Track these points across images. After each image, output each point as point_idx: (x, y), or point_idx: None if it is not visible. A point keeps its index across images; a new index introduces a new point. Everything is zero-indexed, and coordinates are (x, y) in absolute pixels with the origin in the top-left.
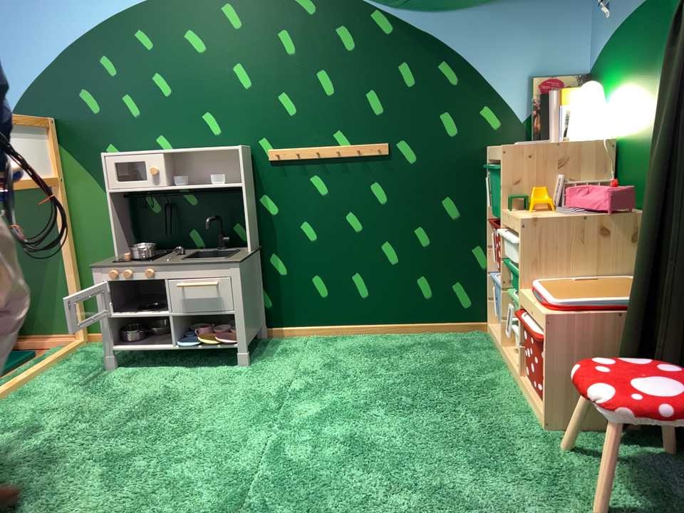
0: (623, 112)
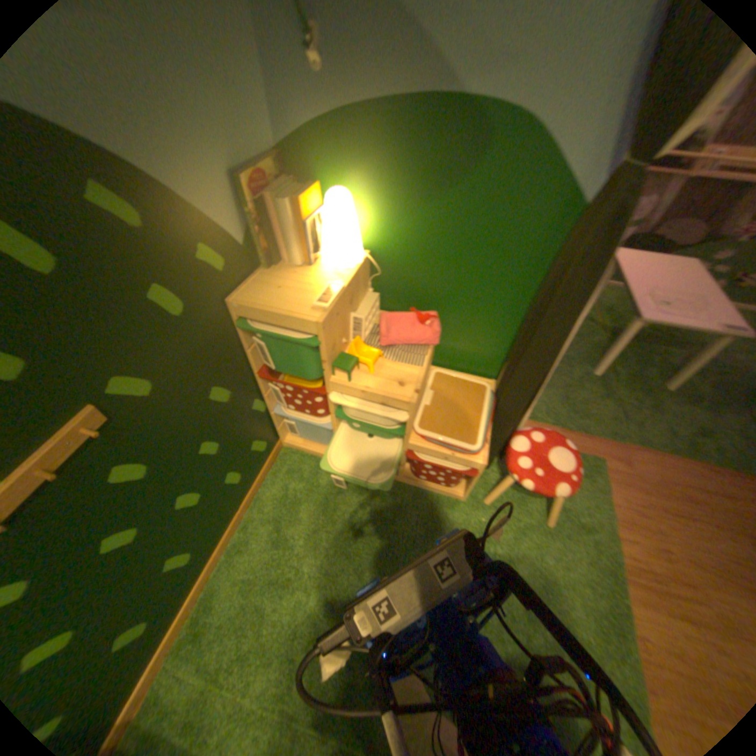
0: (382, 224)
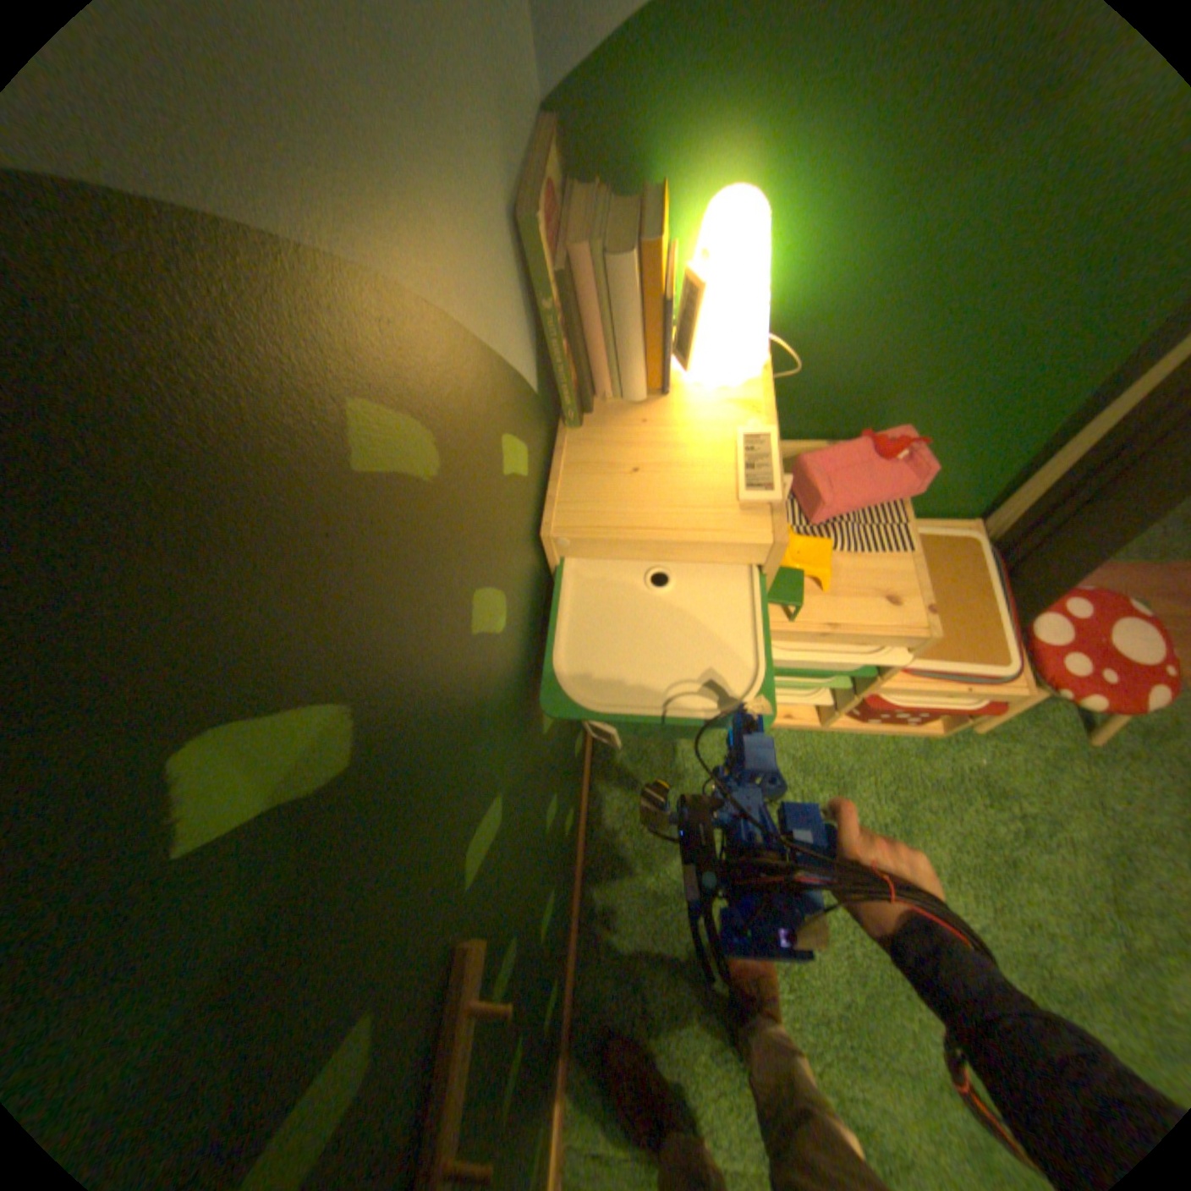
0: (804, 255)
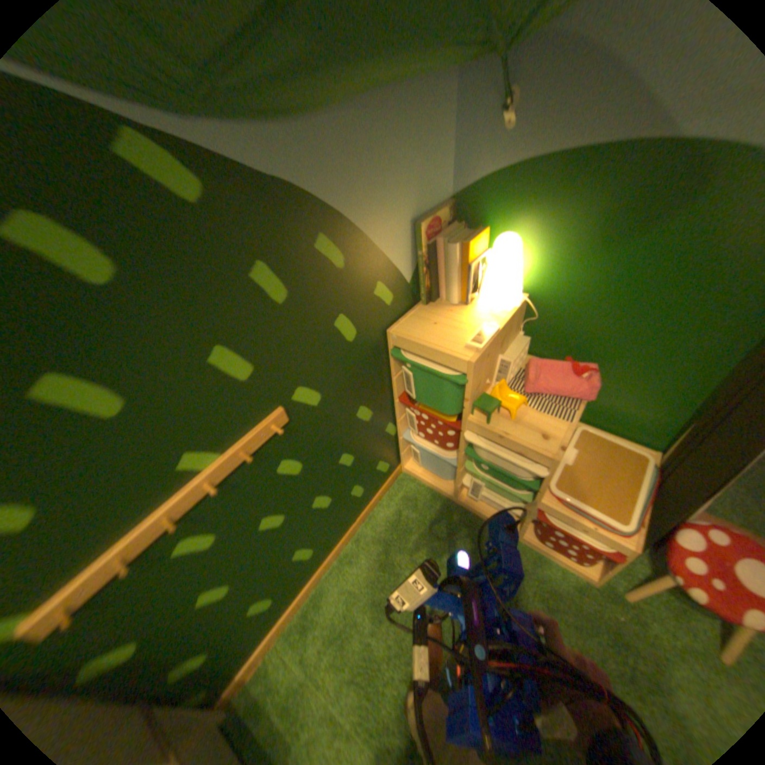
0: (547, 269)
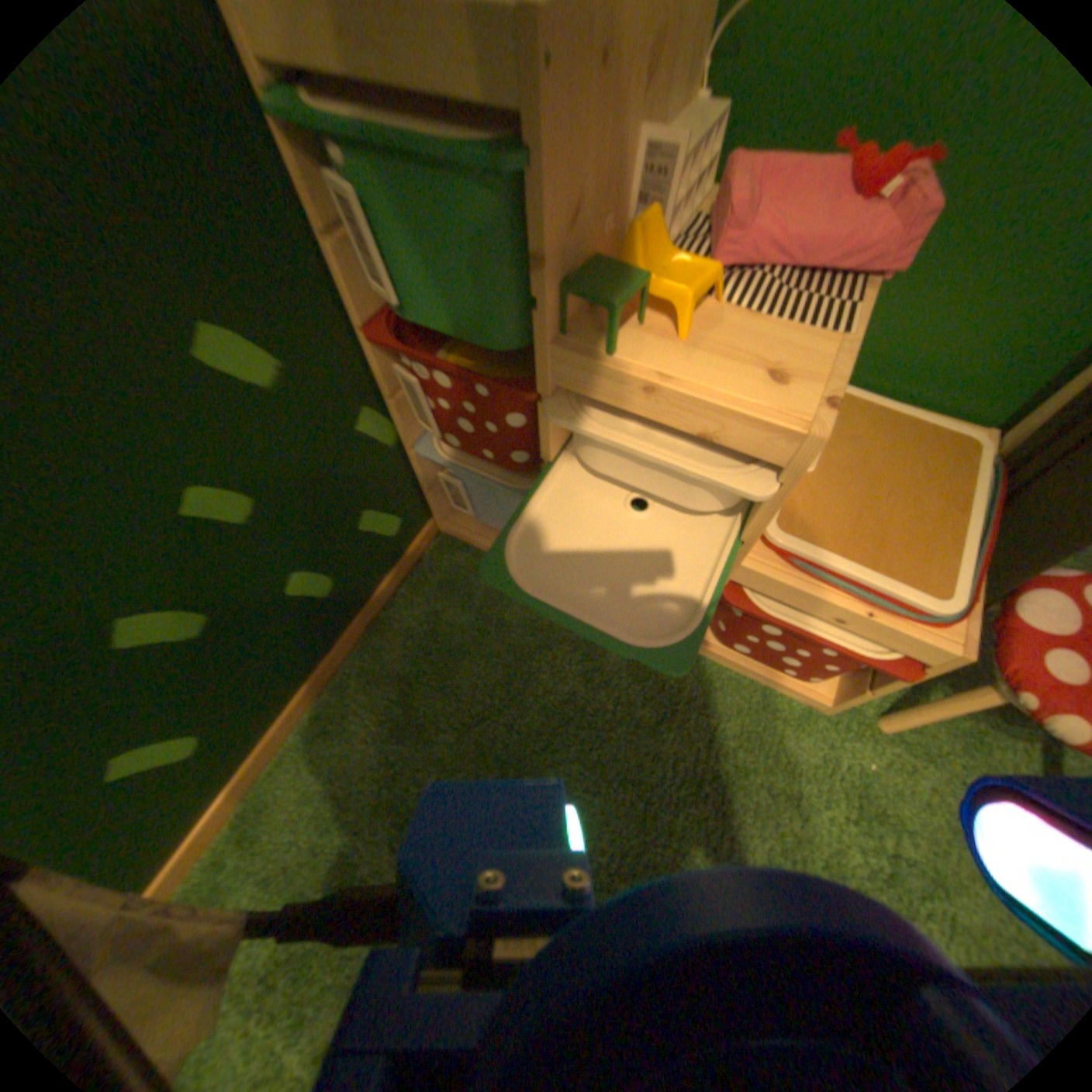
0: None
